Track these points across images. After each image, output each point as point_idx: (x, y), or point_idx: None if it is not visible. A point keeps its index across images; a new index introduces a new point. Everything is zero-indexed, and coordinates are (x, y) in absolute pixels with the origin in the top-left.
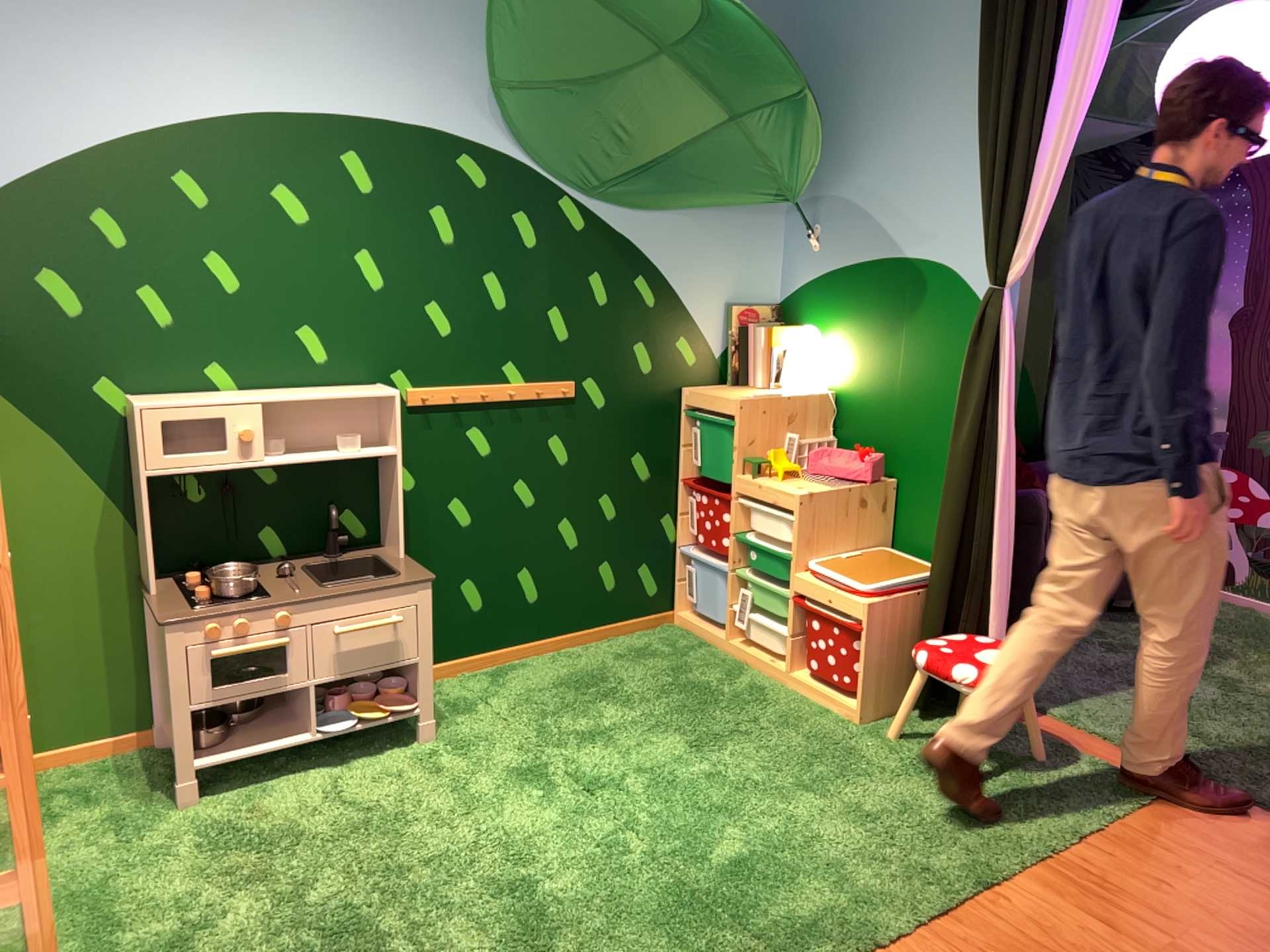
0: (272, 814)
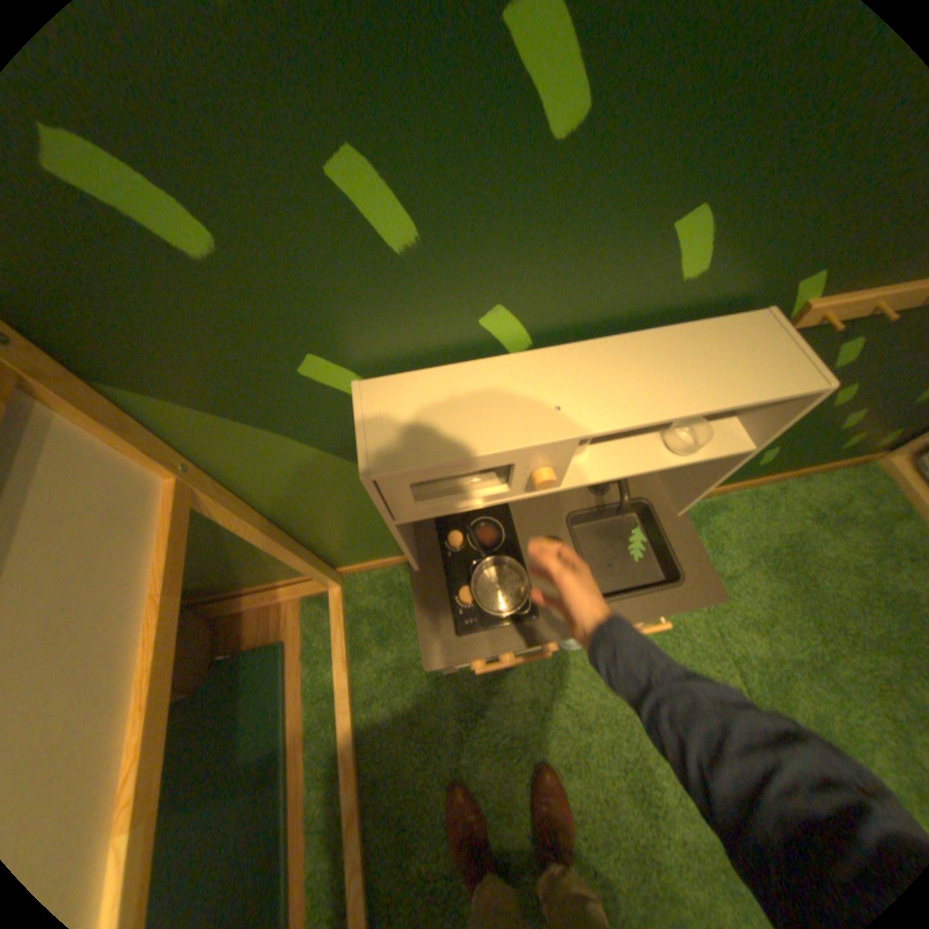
0: (513, 704)
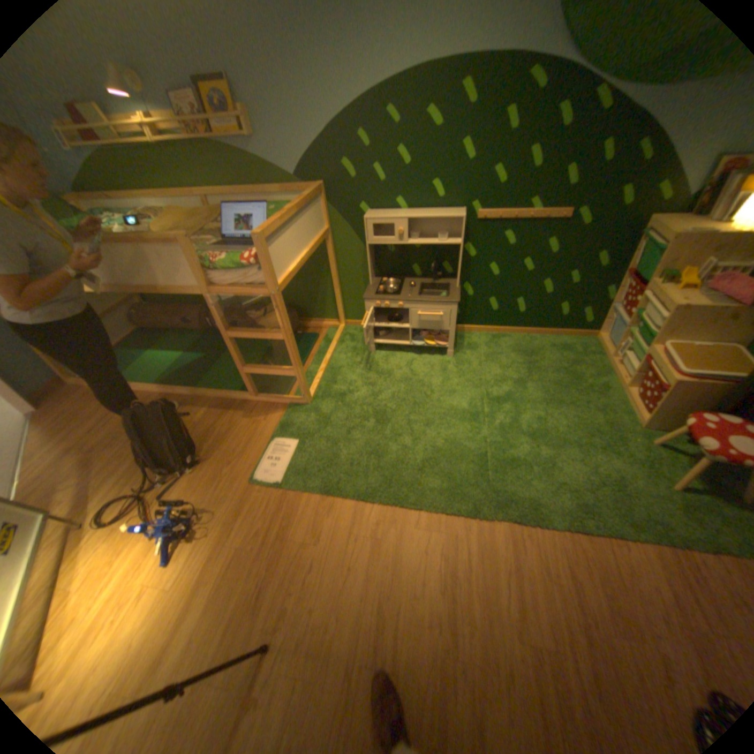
0: (389, 365)
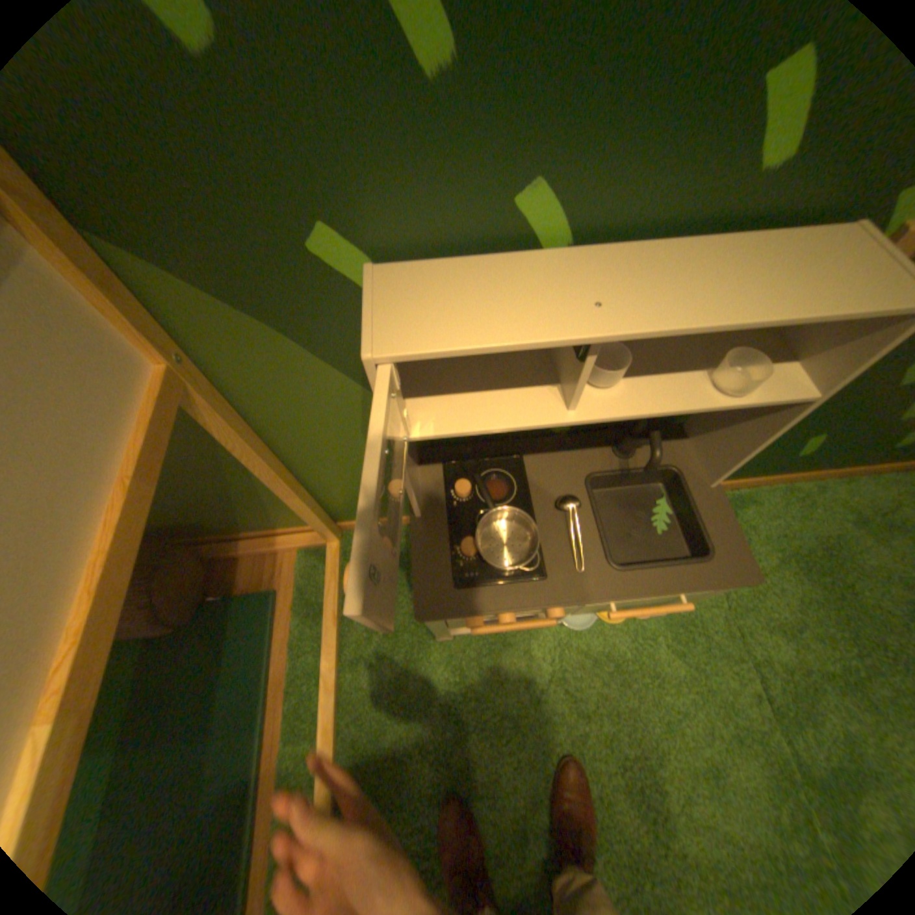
0: (507, 682)
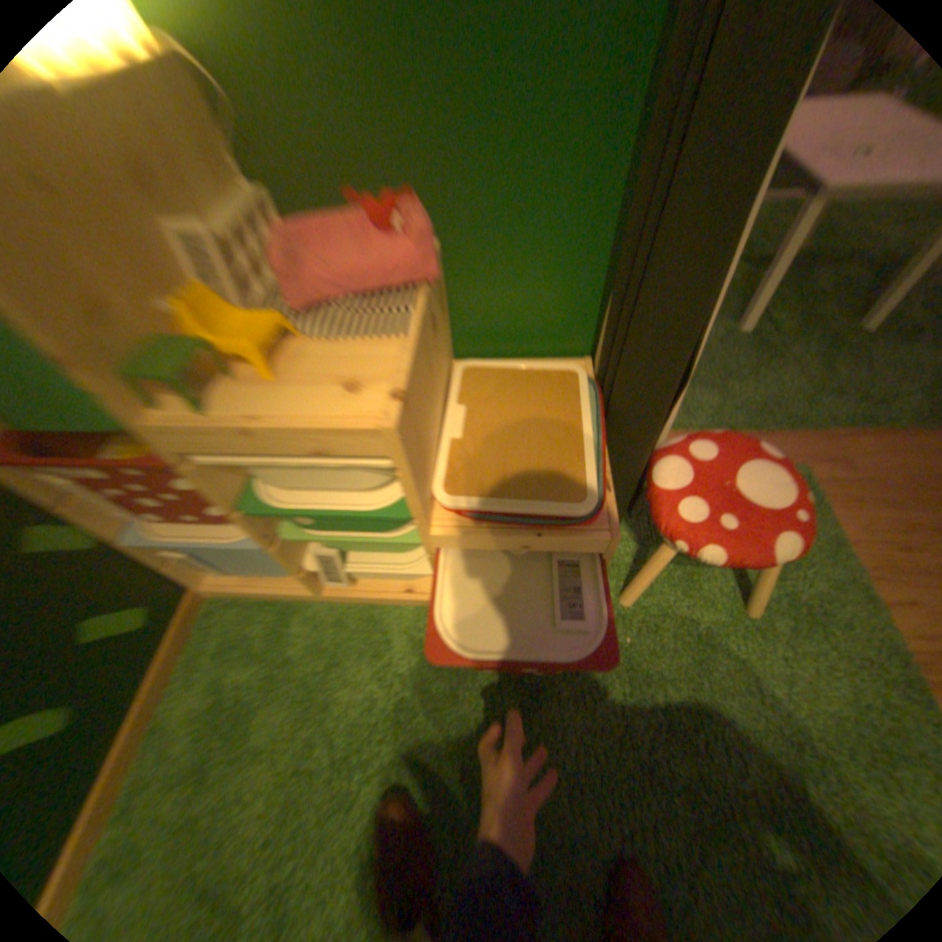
0: None
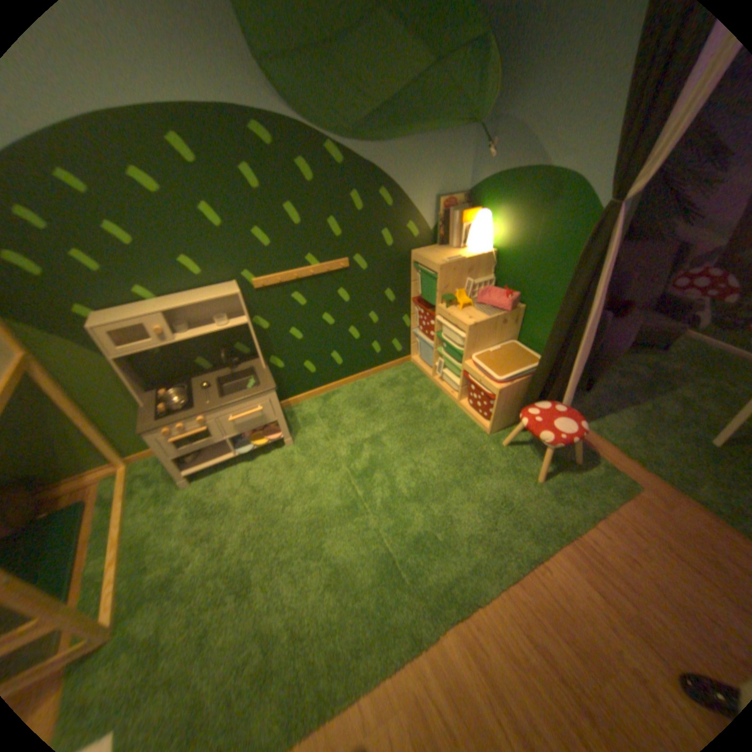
0: (219, 493)
